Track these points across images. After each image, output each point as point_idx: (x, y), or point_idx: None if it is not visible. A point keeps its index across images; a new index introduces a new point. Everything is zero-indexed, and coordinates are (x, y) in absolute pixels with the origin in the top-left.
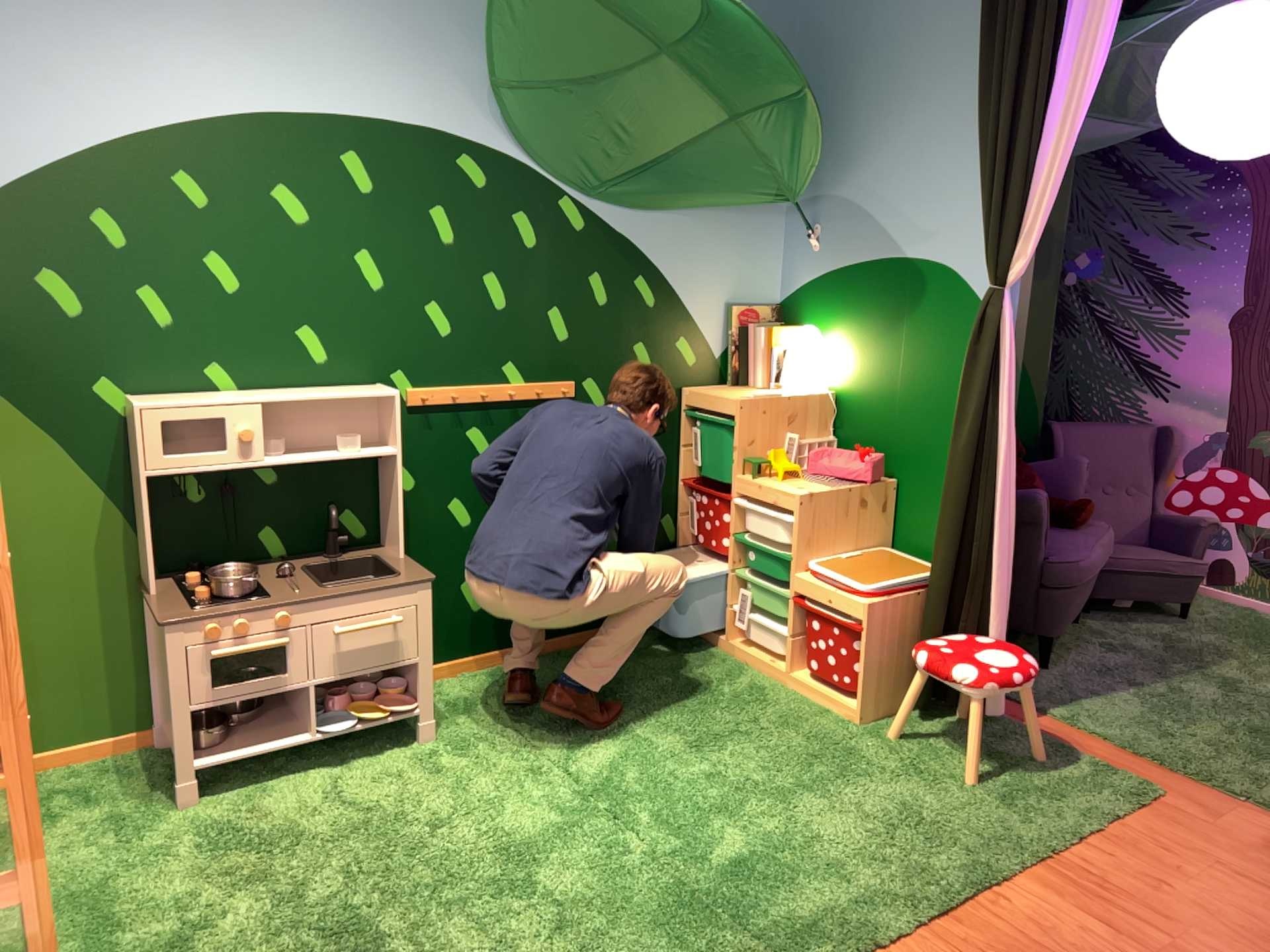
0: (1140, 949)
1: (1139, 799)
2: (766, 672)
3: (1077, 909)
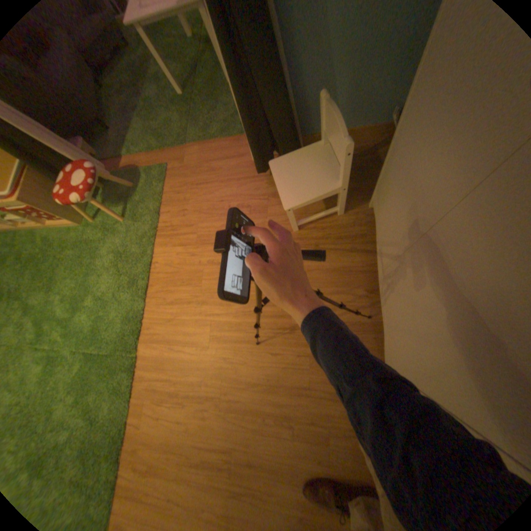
0: (190, 248)
1: (162, 177)
2: (39, 229)
3: (171, 248)
